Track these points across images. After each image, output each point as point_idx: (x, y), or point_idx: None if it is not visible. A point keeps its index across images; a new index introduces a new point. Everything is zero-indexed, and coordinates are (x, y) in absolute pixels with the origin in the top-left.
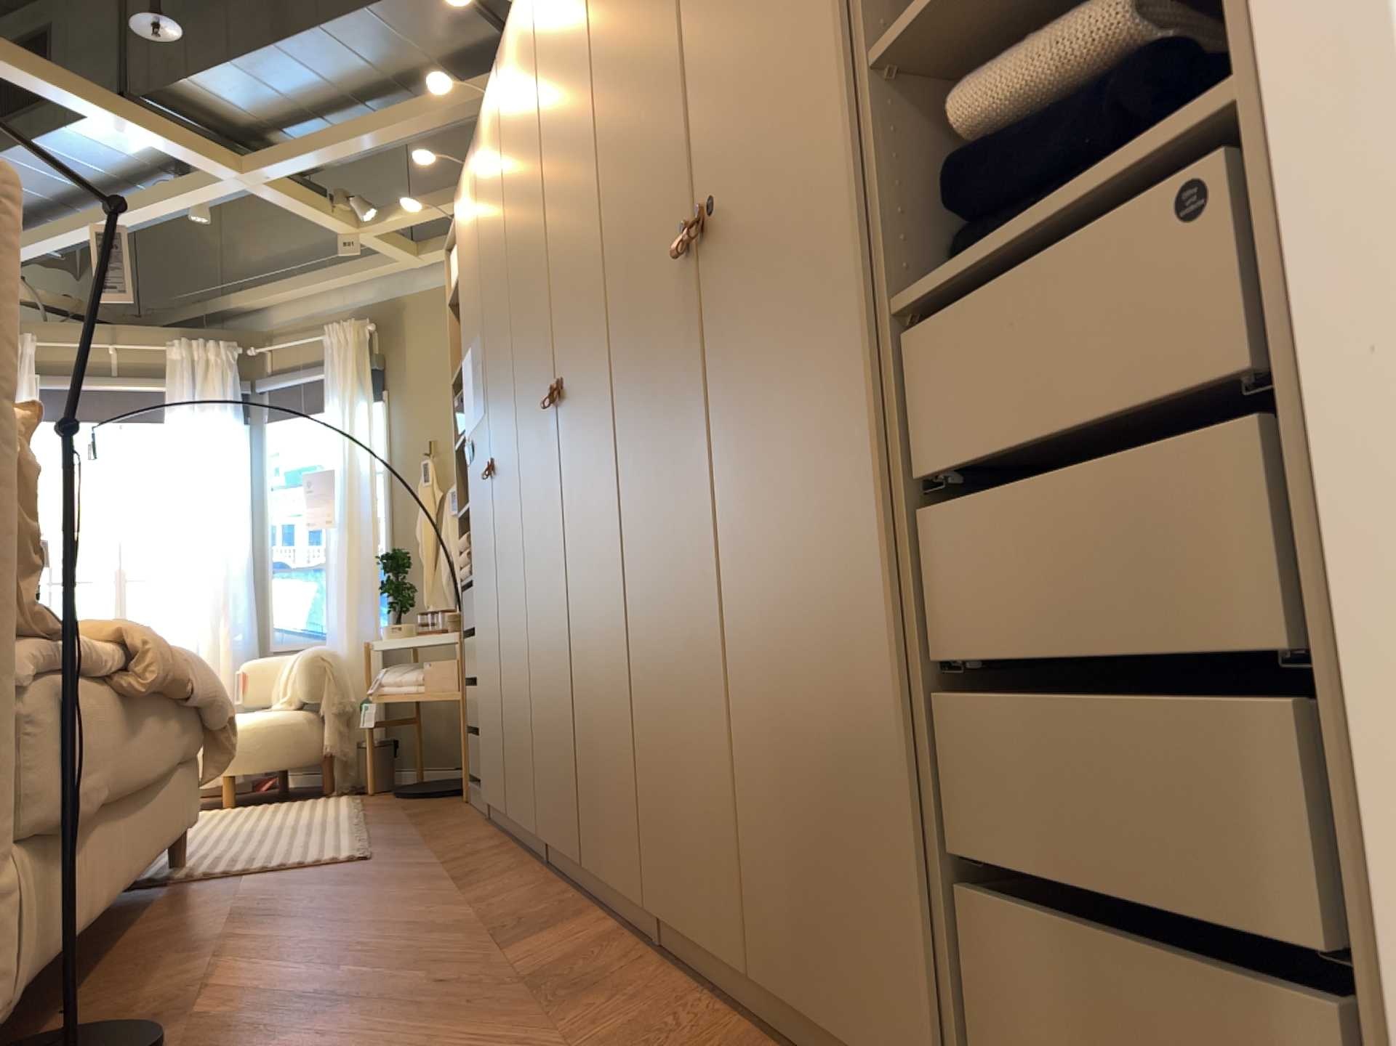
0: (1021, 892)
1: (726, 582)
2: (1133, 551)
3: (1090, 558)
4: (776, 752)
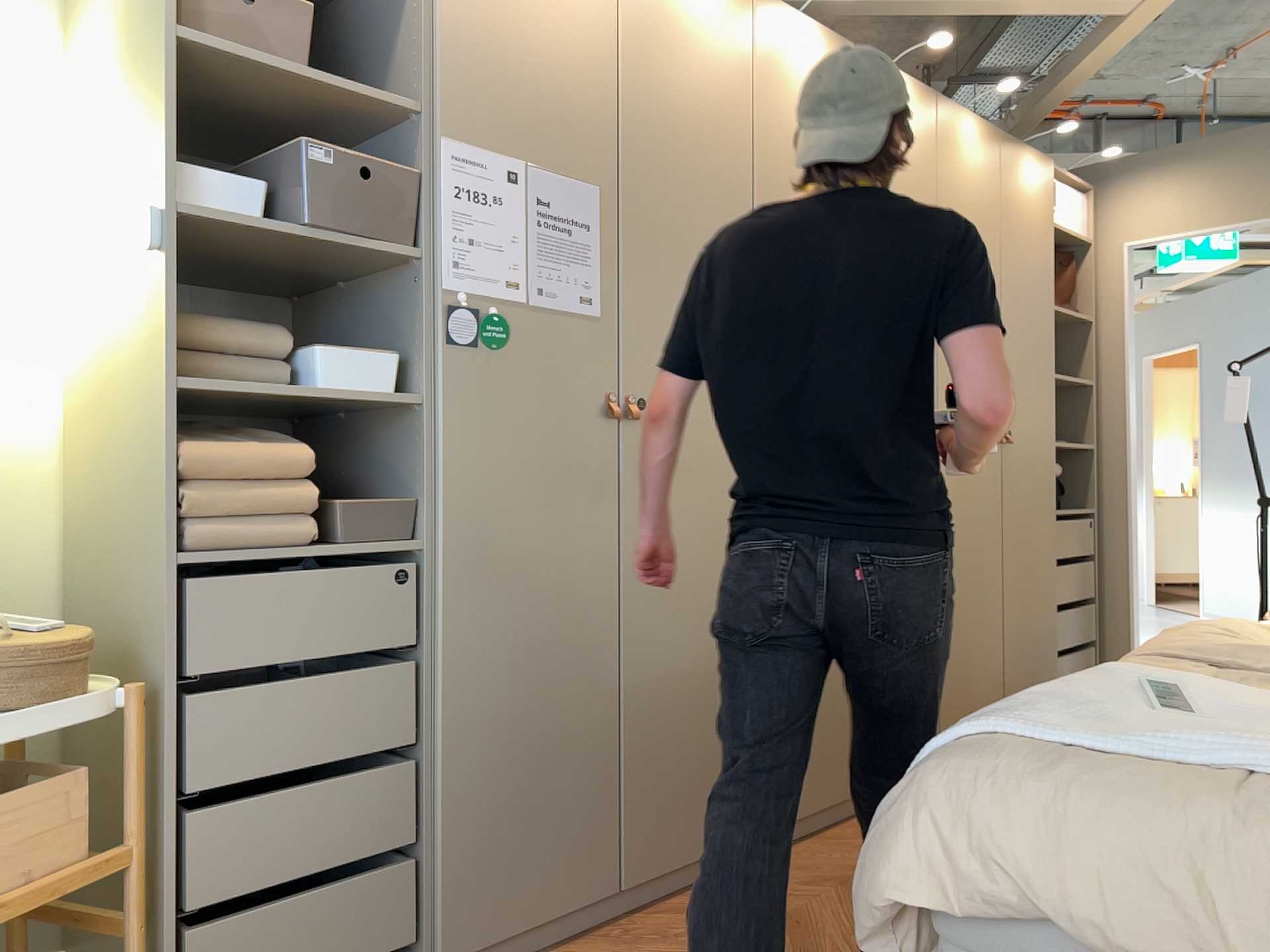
0: (1073, 656)
1: (1009, 585)
2: (1090, 581)
3: (1086, 582)
4: (1027, 646)
